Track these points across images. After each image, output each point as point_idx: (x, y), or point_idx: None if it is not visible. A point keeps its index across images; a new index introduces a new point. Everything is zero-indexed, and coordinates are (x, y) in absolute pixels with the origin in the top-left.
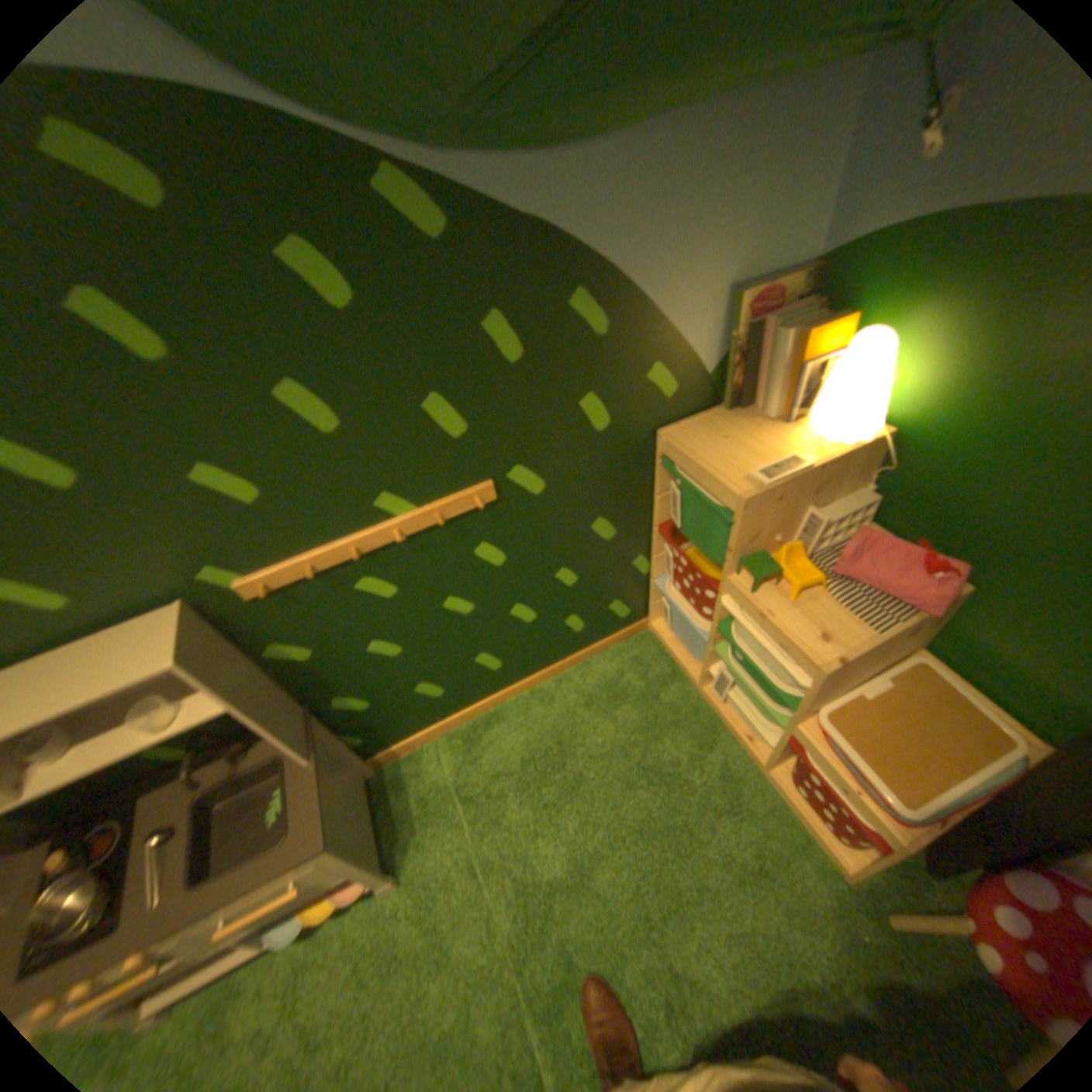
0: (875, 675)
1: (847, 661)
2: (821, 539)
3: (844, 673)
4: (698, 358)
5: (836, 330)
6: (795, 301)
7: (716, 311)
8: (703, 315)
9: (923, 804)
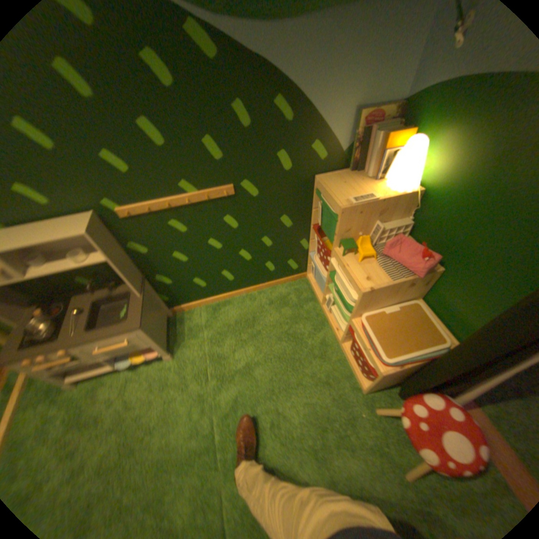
0: (393, 305)
1: (373, 289)
2: (380, 237)
3: (372, 295)
4: (338, 142)
5: (404, 135)
6: (390, 120)
7: (348, 118)
8: (341, 120)
9: (395, 357)
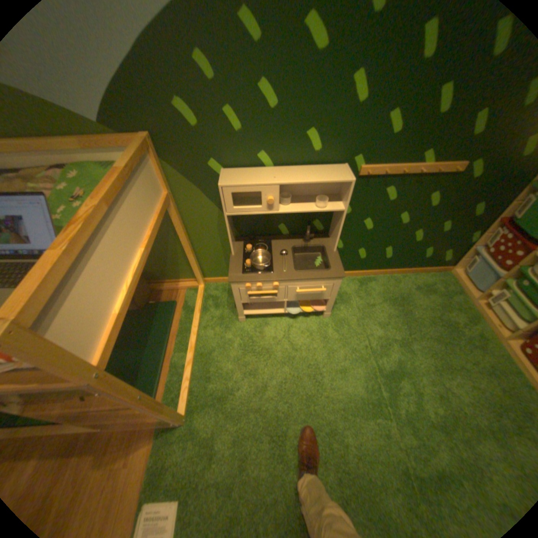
0: None
1: None
2: None
3: None
4: None
5: None
6: None
7: None
8: None
9: None
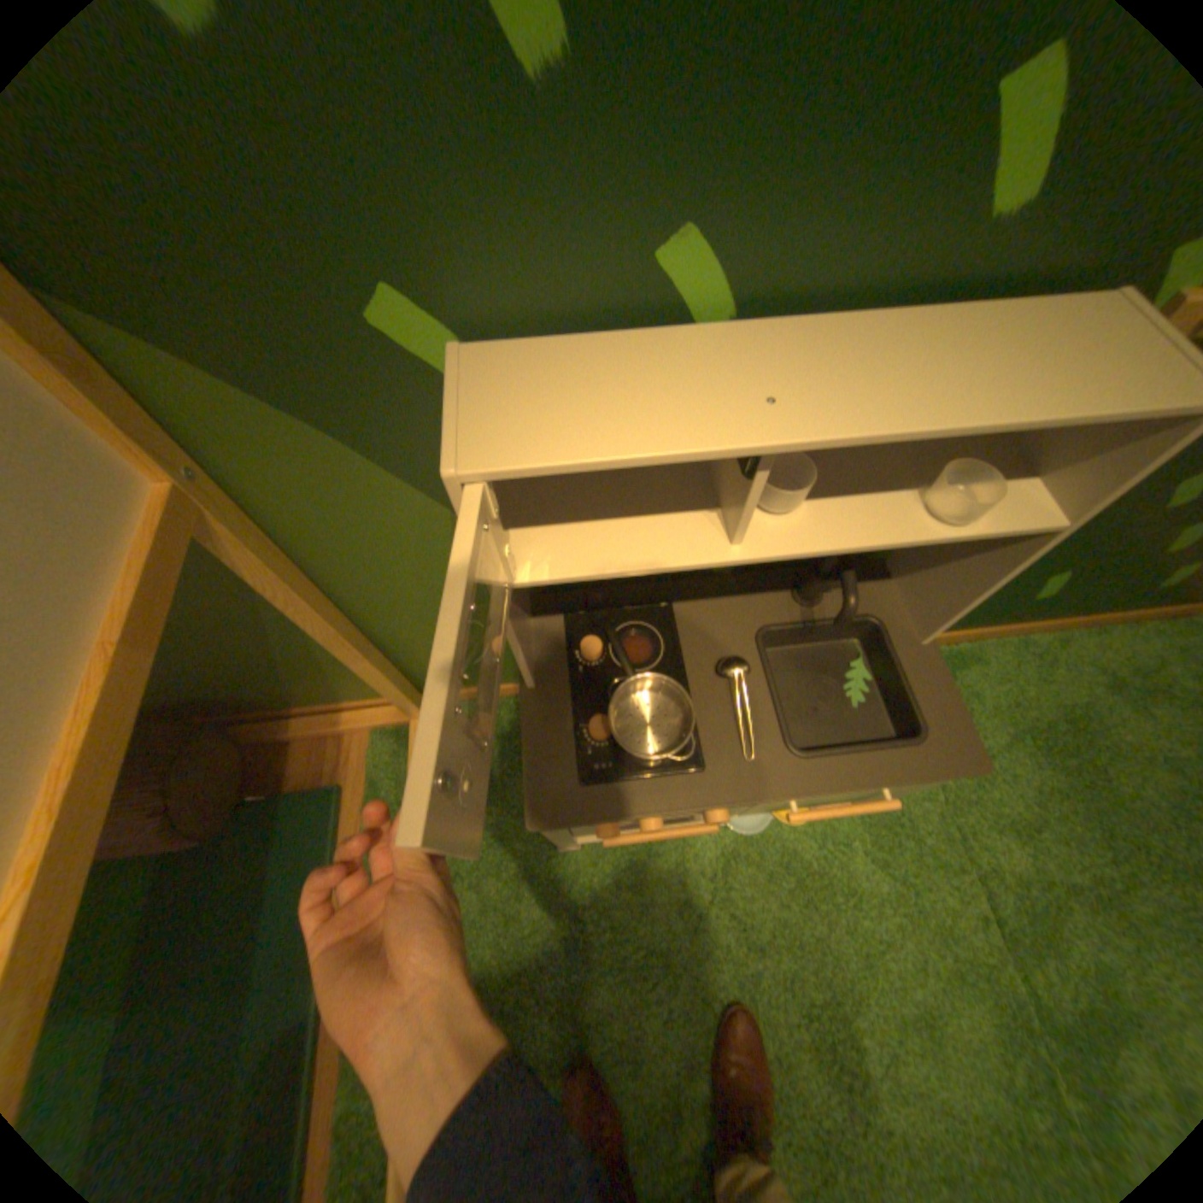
0: None
1: None
2: None
3: None
4: None
5: None
6: None
7: None
8: None
9: None
